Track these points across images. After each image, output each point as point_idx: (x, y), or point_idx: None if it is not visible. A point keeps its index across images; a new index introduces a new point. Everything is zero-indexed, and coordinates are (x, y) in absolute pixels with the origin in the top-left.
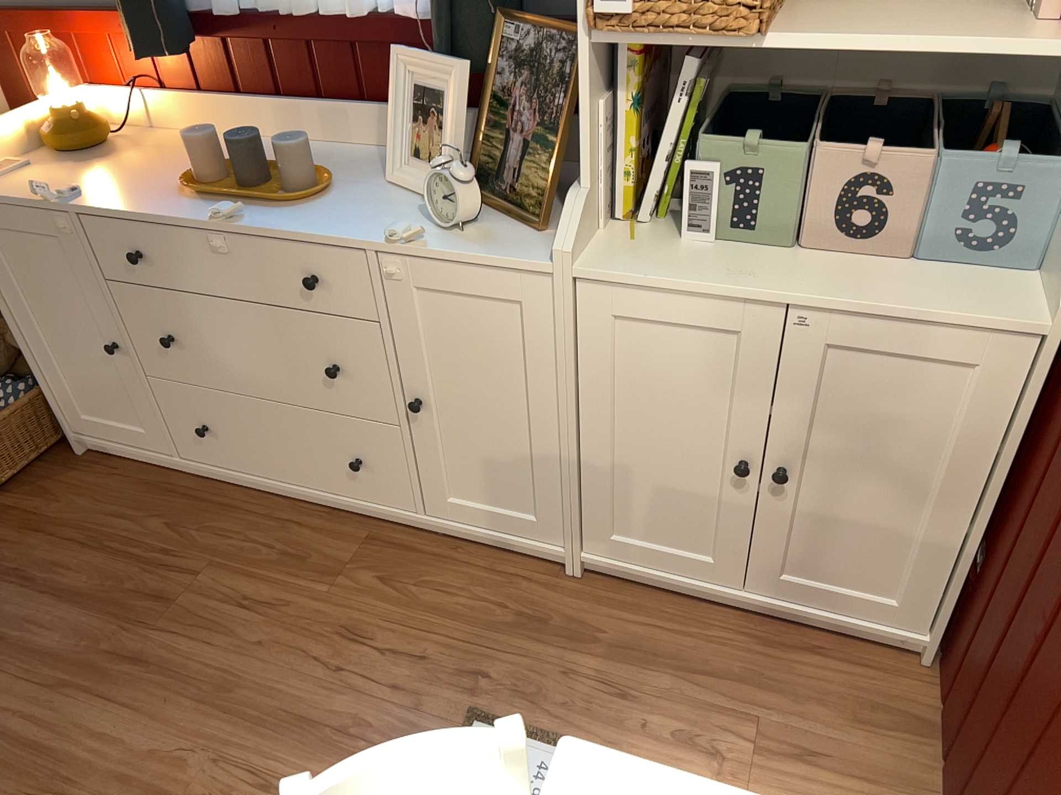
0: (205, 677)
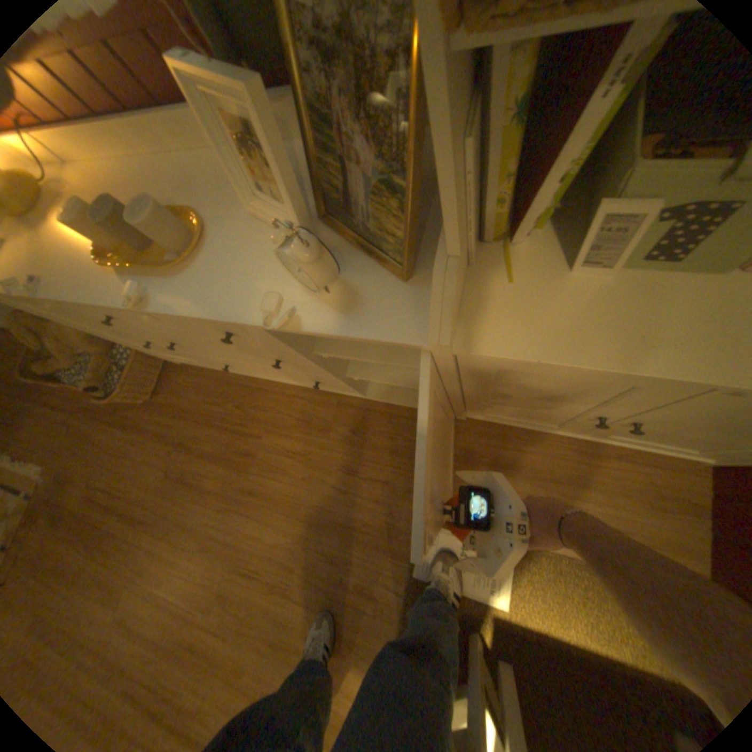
0: (281, 506)
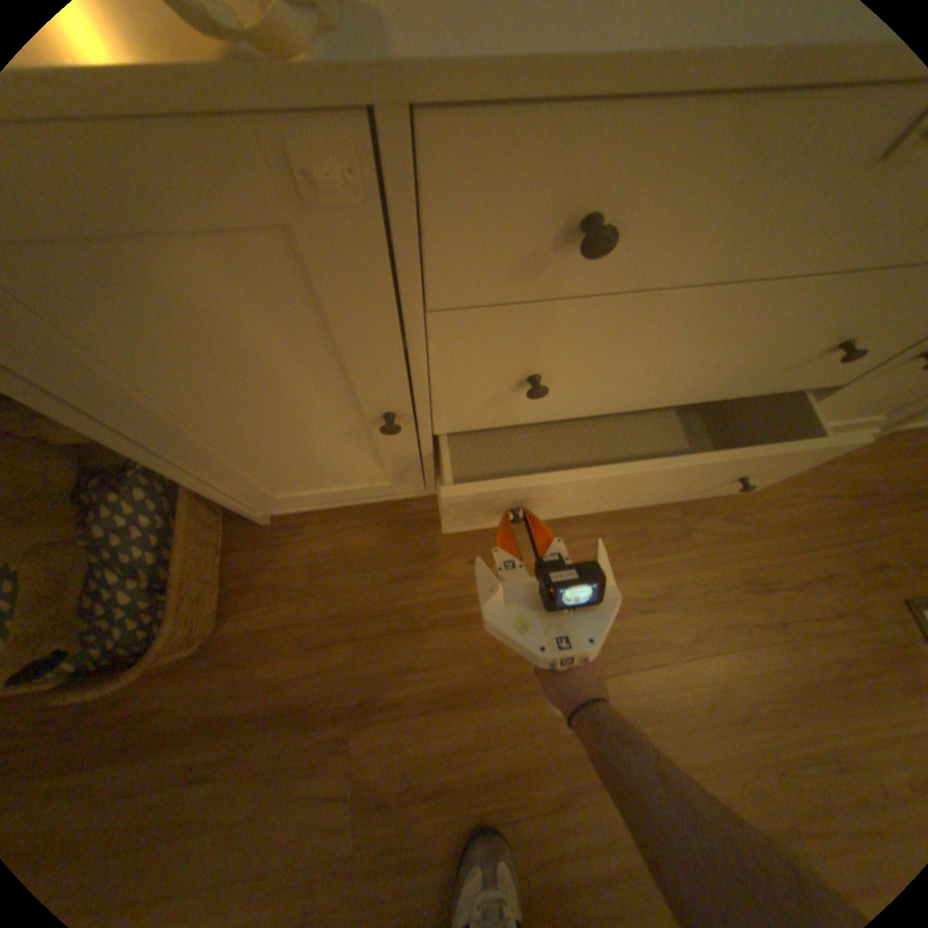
0: (690, 711)
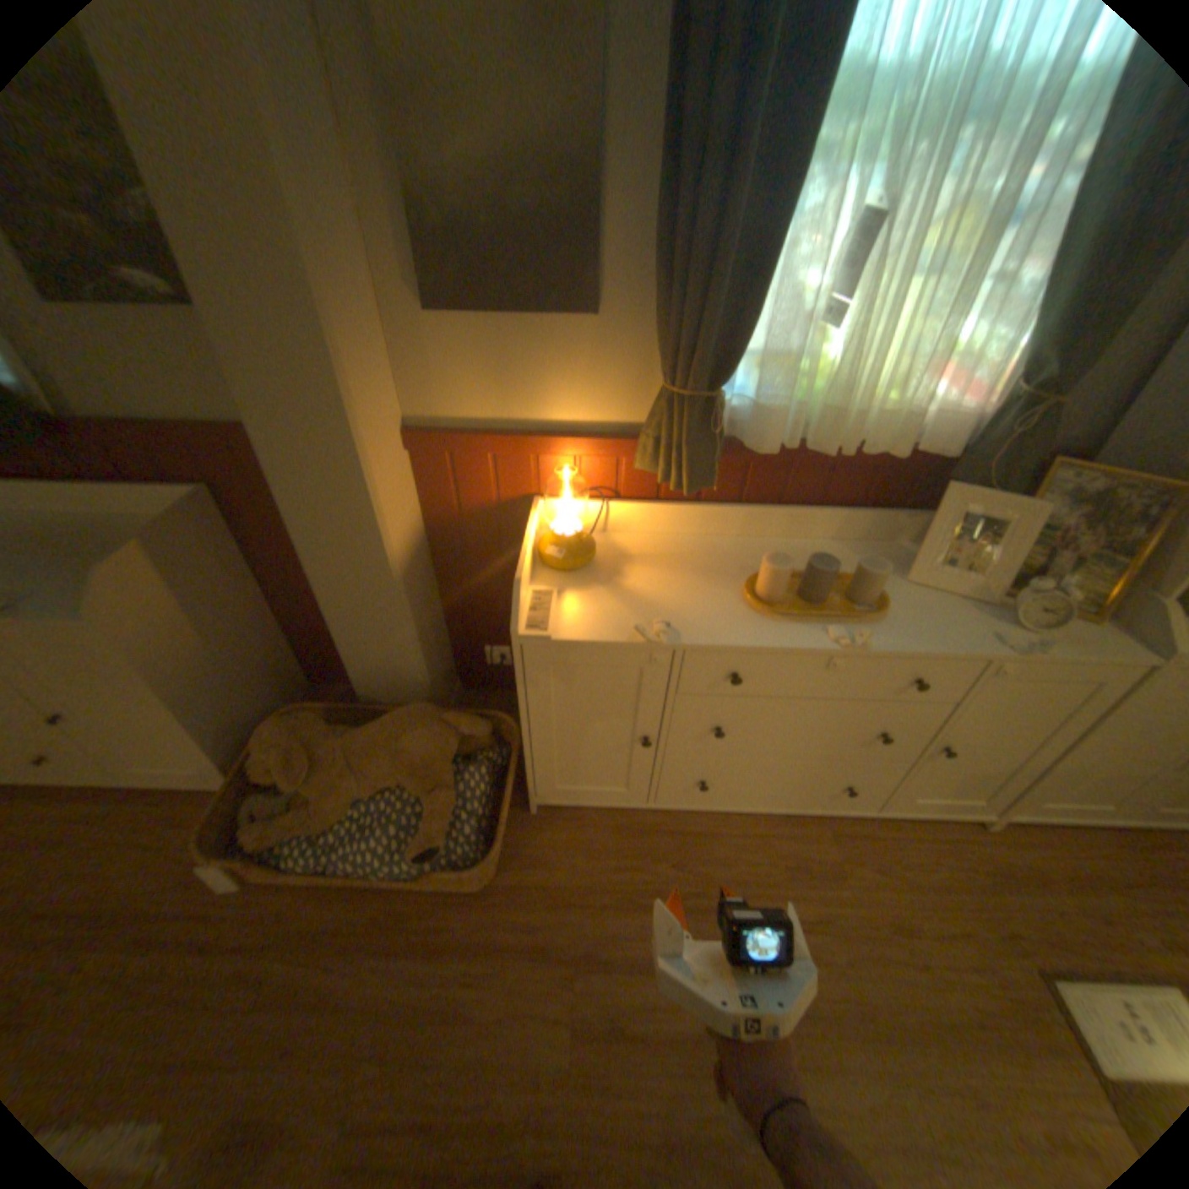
0: (841, 1022)
